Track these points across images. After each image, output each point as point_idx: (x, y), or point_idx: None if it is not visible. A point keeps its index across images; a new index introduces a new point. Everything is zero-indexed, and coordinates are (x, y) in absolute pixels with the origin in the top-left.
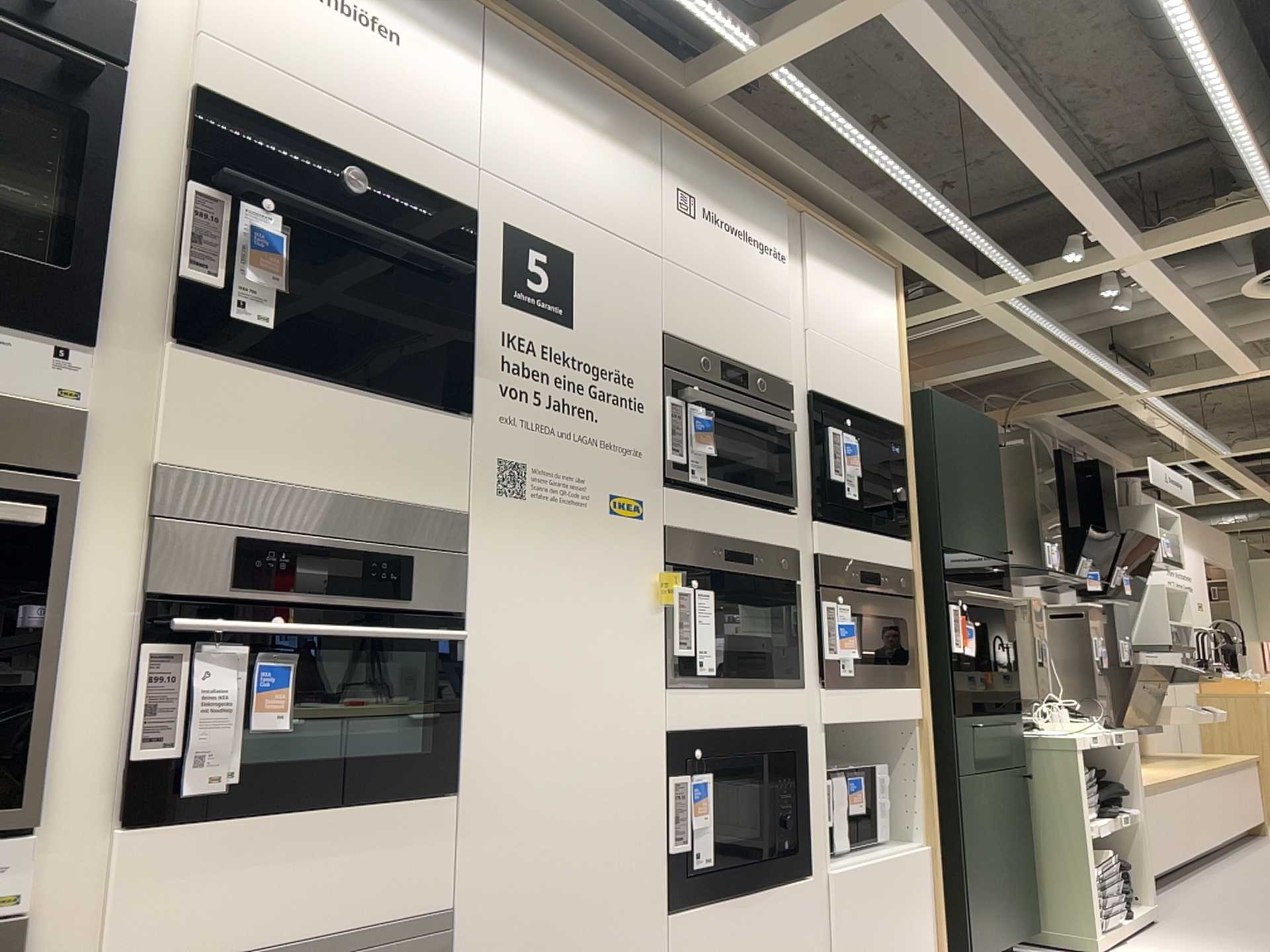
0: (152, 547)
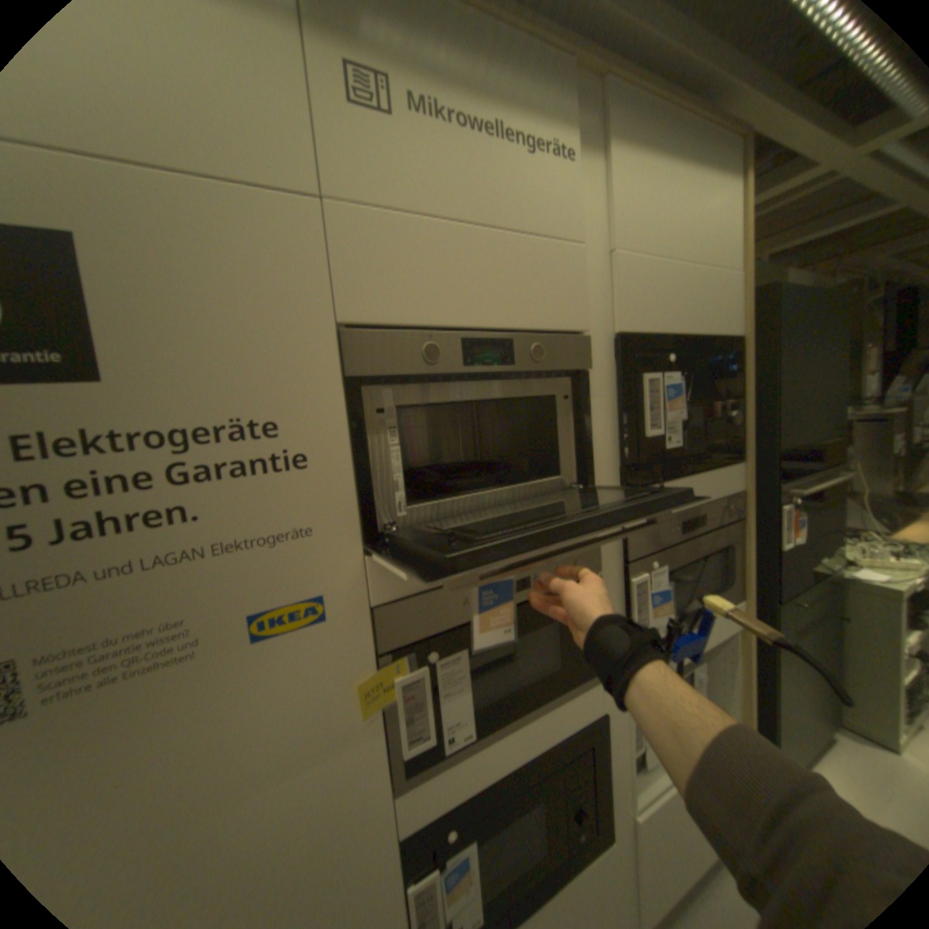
0: None
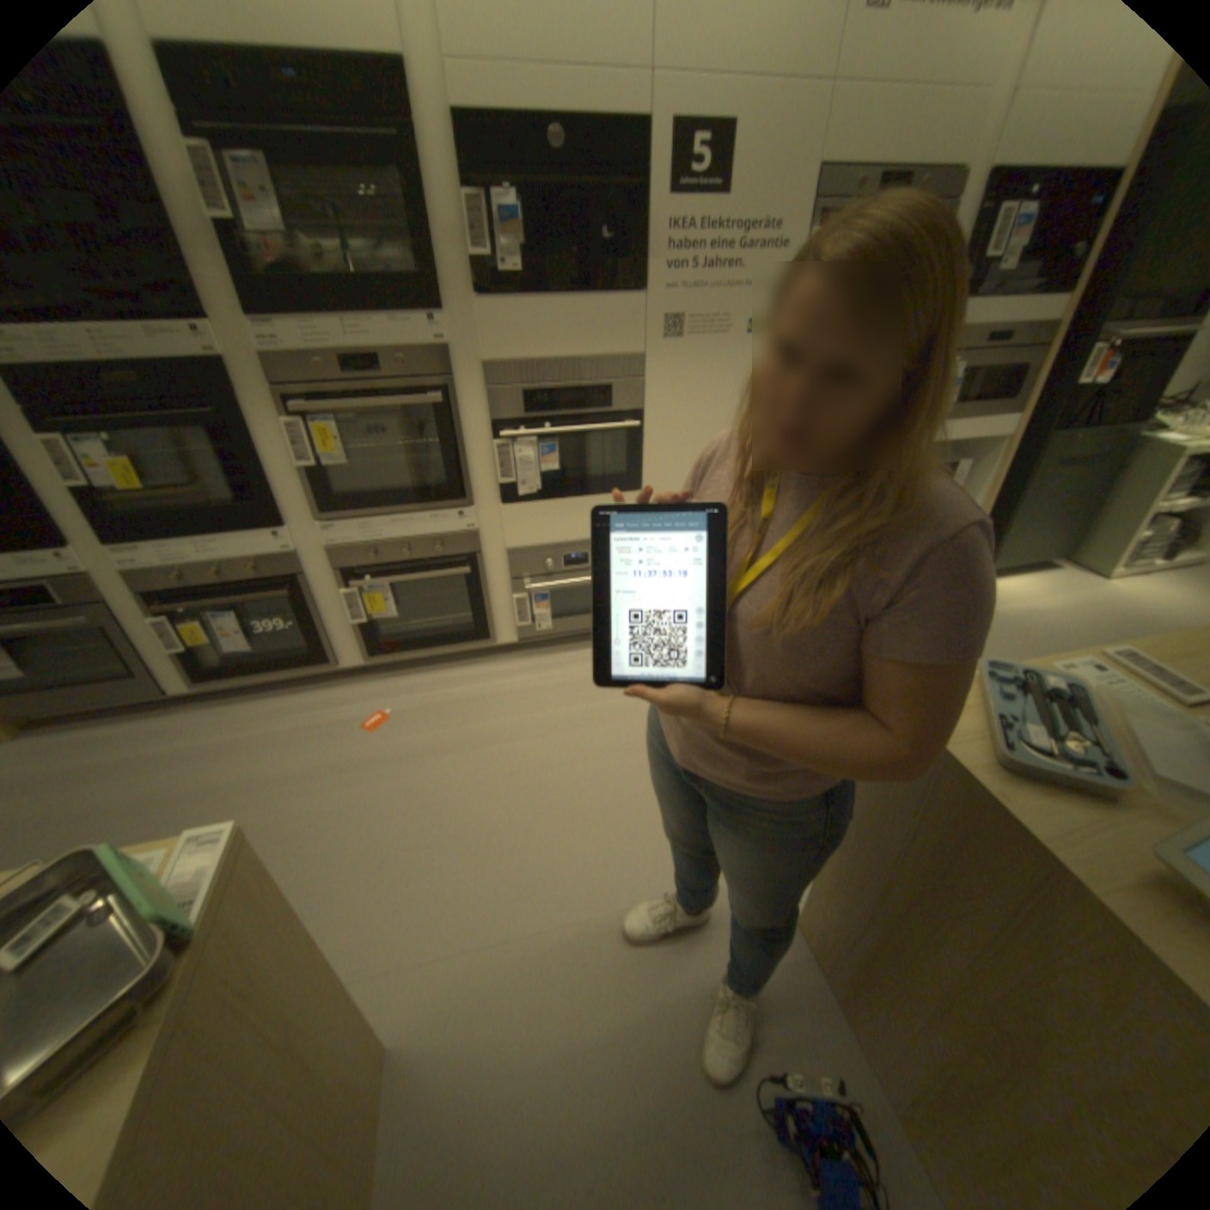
0: (487, 401)
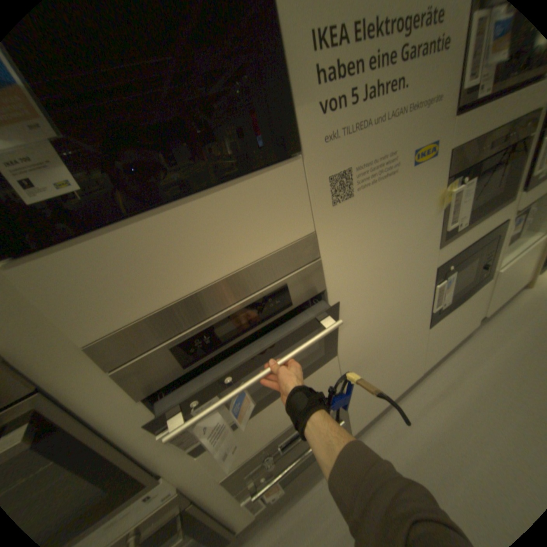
0: (118, 386)
